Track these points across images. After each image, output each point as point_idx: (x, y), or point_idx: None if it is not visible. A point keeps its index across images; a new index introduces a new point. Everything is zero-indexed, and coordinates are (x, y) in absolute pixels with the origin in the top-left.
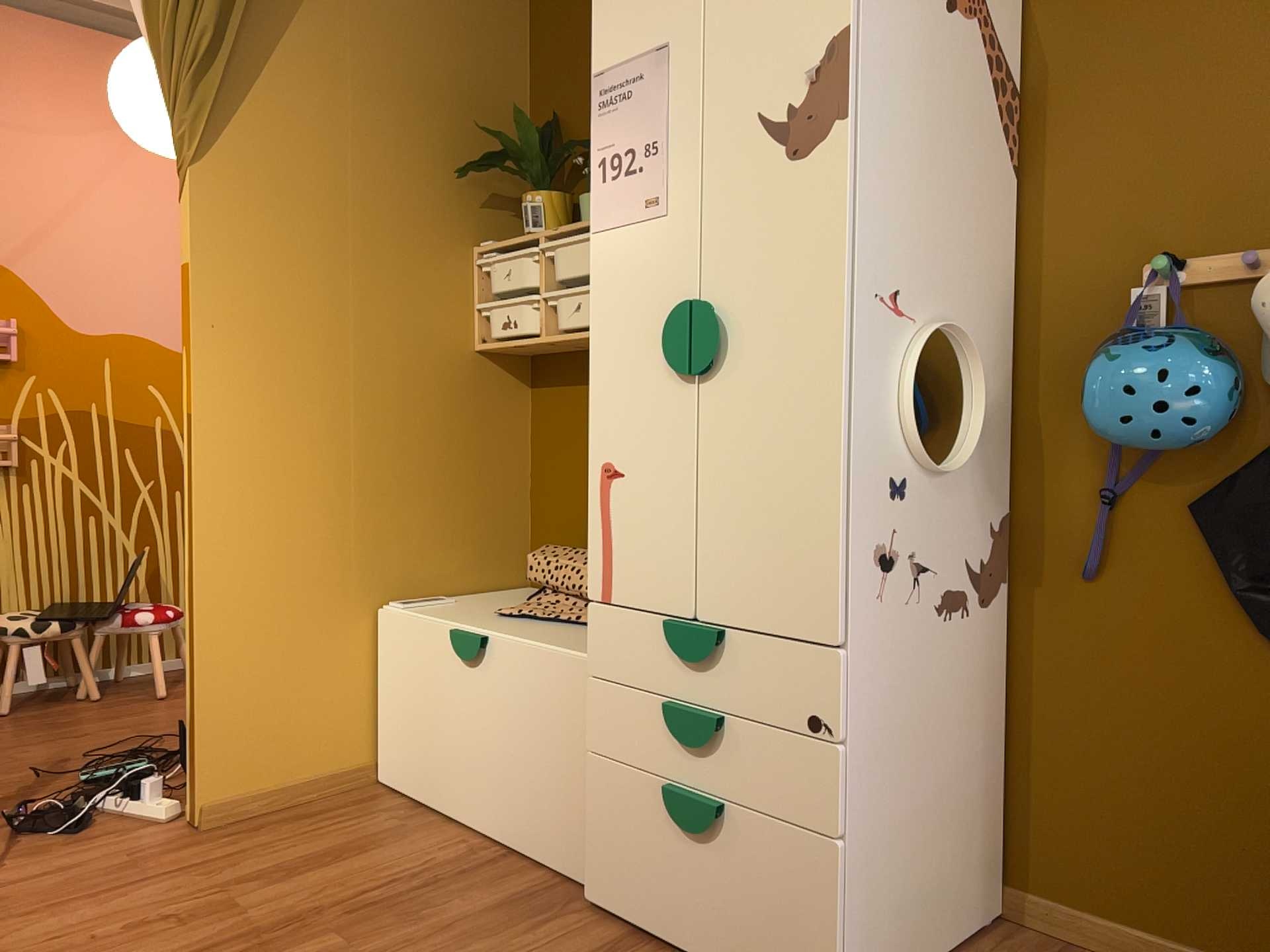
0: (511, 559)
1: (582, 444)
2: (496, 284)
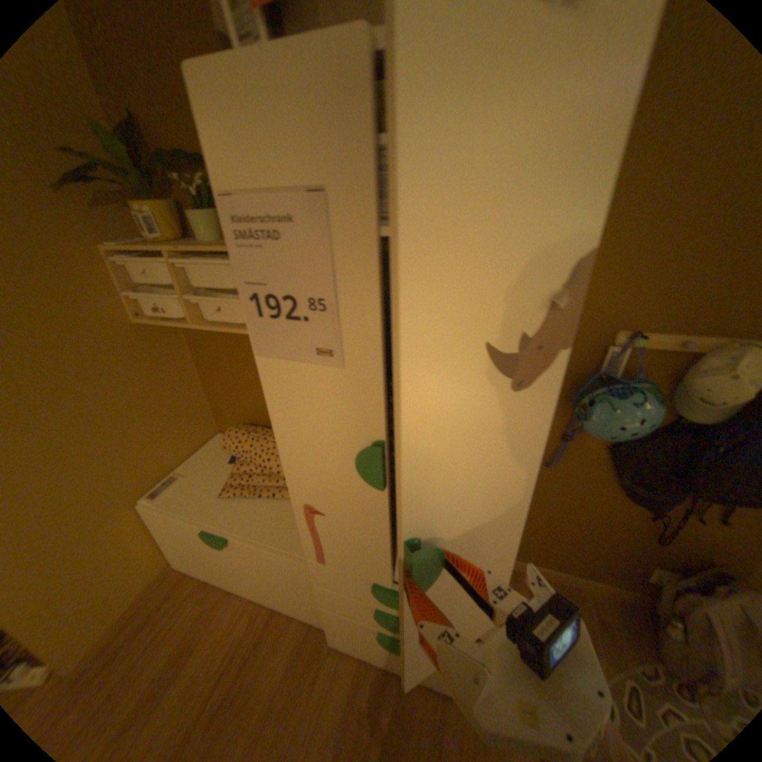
0: (204, 425)
1: (233, 367)
2: (129, 269)
